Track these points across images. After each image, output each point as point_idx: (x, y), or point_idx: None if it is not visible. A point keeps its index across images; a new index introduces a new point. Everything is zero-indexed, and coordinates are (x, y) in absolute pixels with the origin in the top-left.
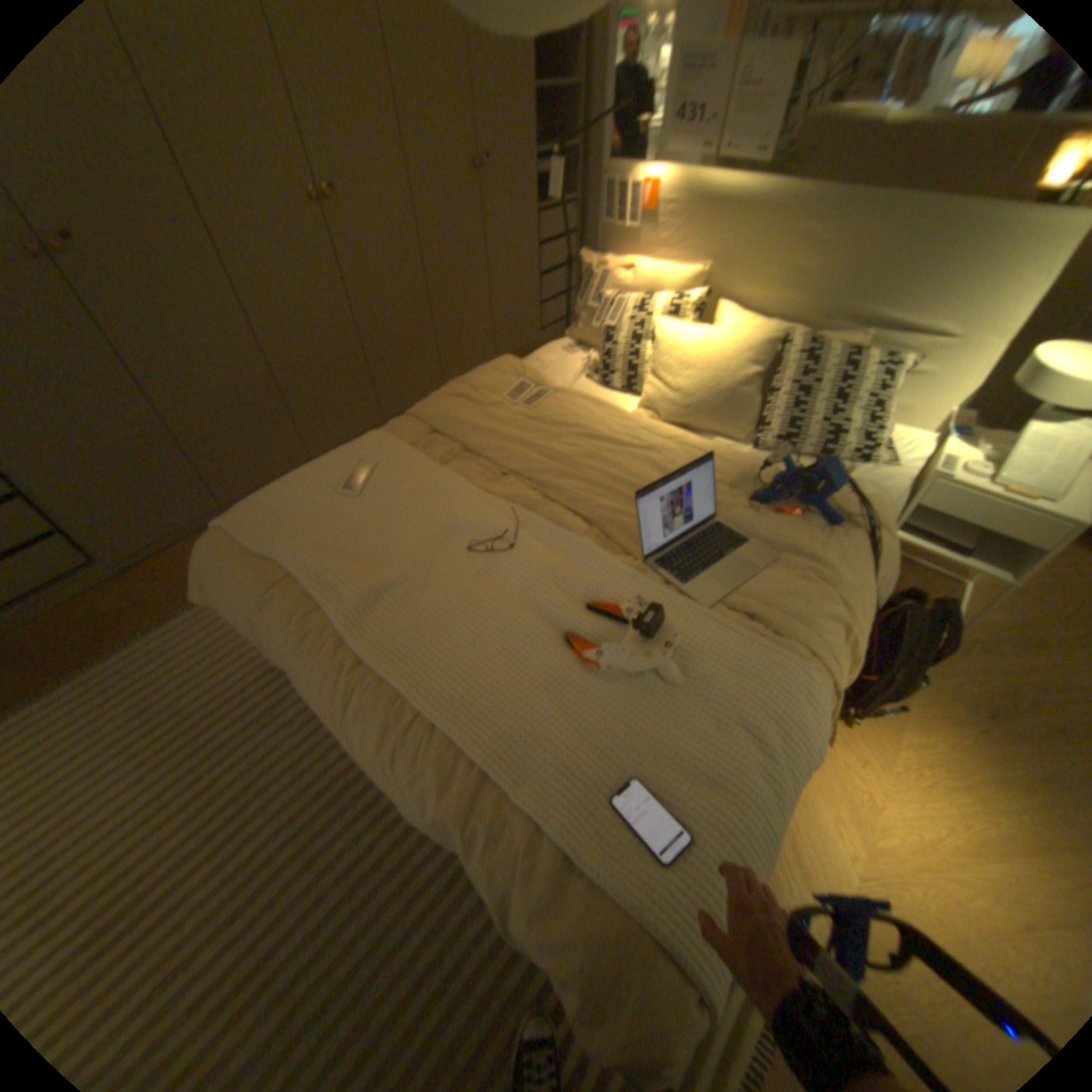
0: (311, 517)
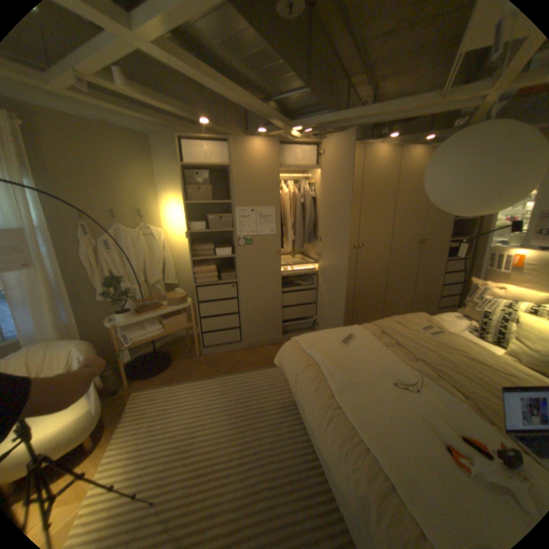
0: (329, 347)
